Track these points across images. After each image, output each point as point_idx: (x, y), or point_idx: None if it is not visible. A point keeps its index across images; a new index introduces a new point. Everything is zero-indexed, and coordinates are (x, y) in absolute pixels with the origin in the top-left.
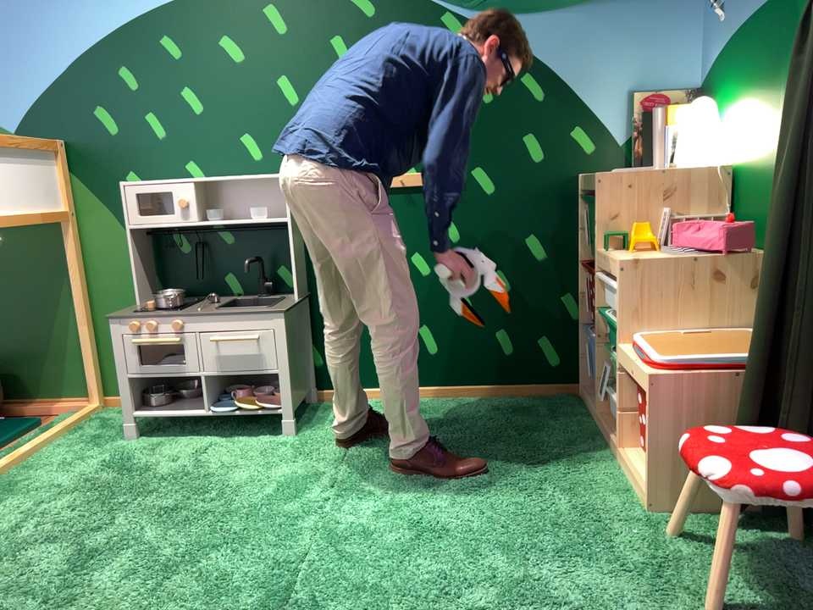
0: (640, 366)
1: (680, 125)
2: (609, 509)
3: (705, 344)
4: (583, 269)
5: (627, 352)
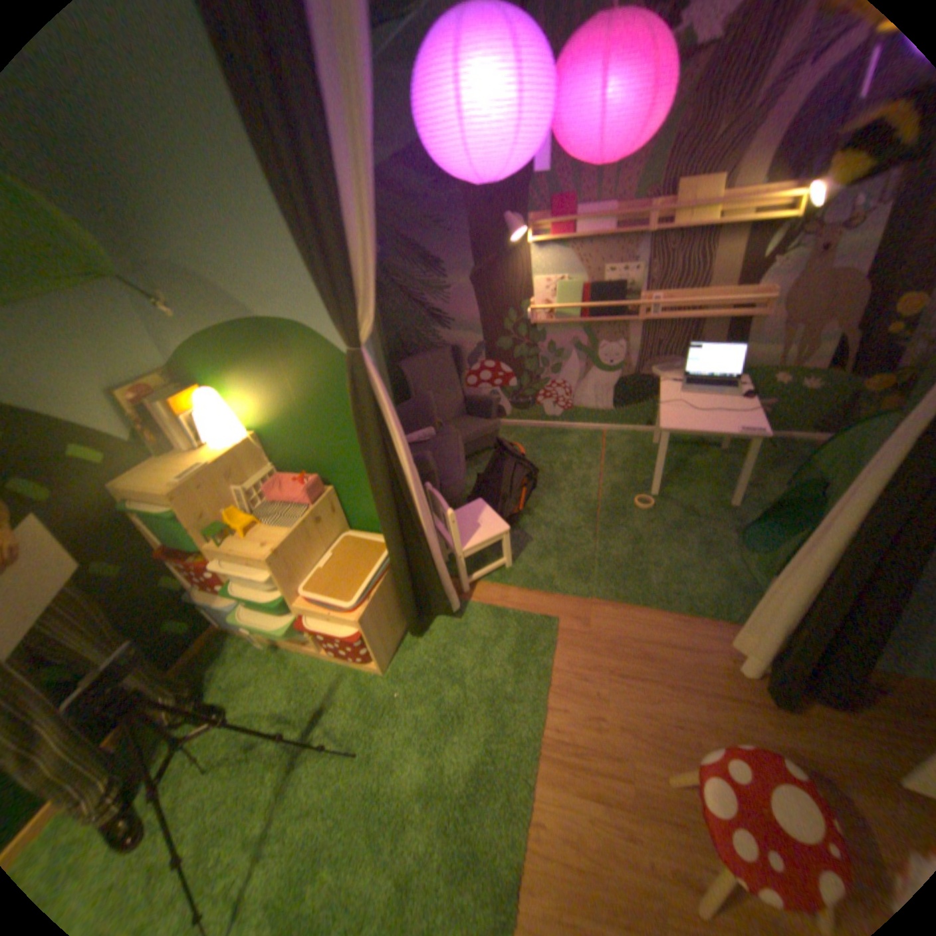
0: (336, 617)
1: (188, 413)
2: (366, 698)
3: (346, 569)
4: (181, 562)
5: (306, 610)
